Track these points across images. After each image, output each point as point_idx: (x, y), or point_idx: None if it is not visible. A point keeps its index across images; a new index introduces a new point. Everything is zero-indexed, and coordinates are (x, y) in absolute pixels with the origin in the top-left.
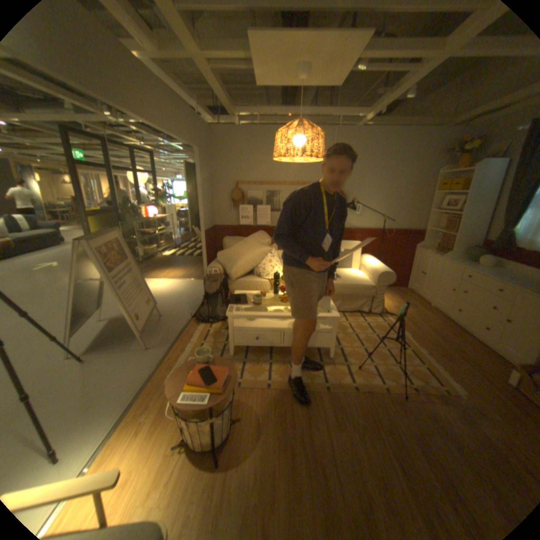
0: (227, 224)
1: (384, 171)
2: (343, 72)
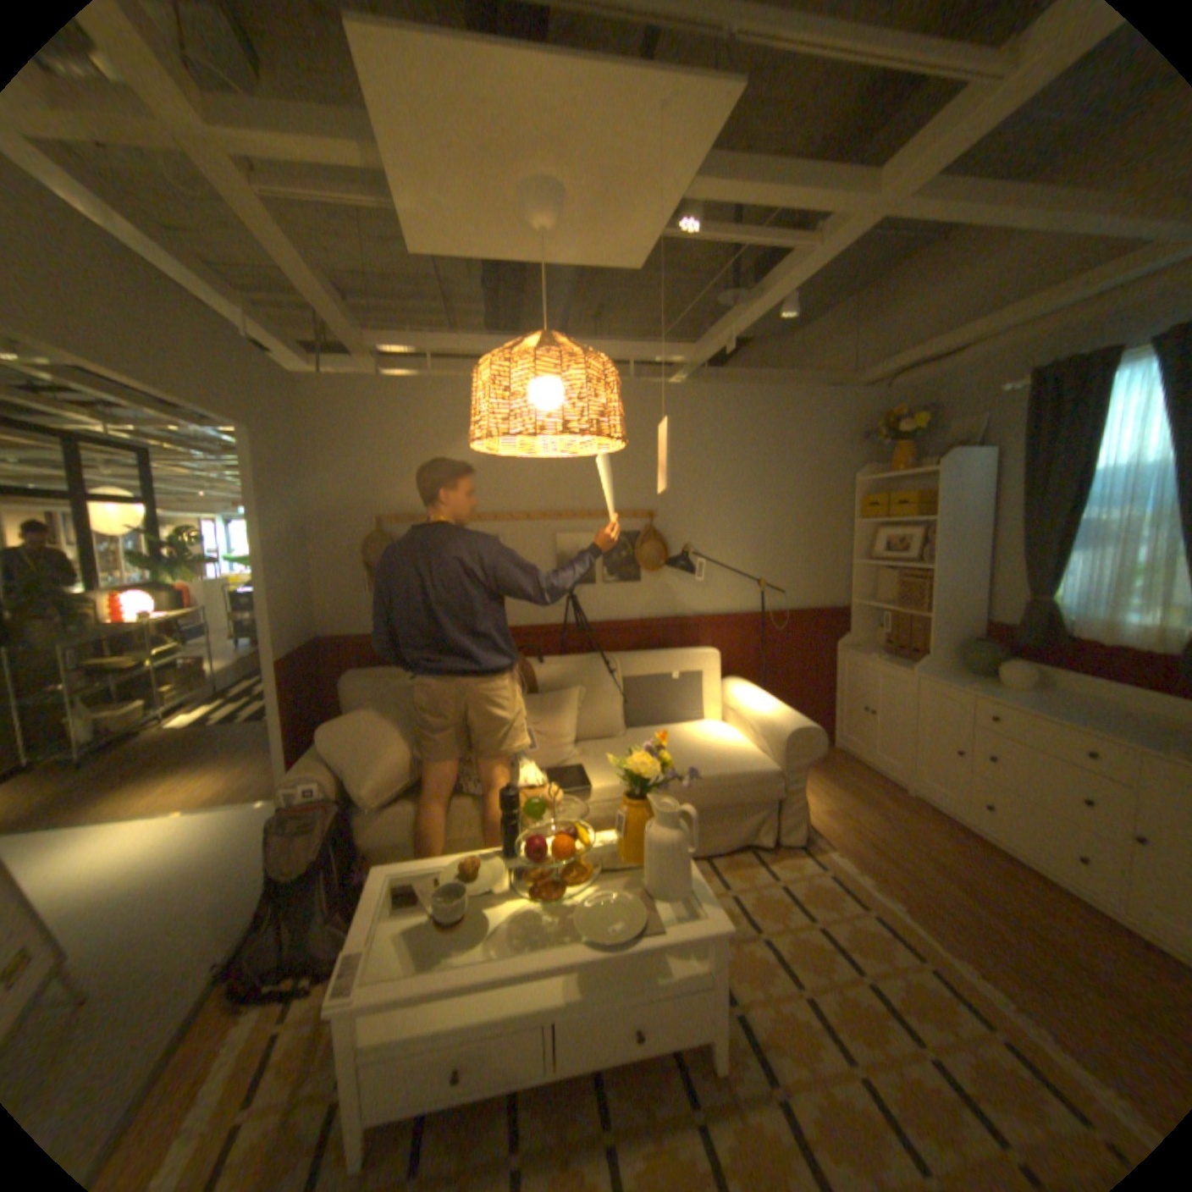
0: (356, 631)
1: (744, 480)
2: (645, 235)
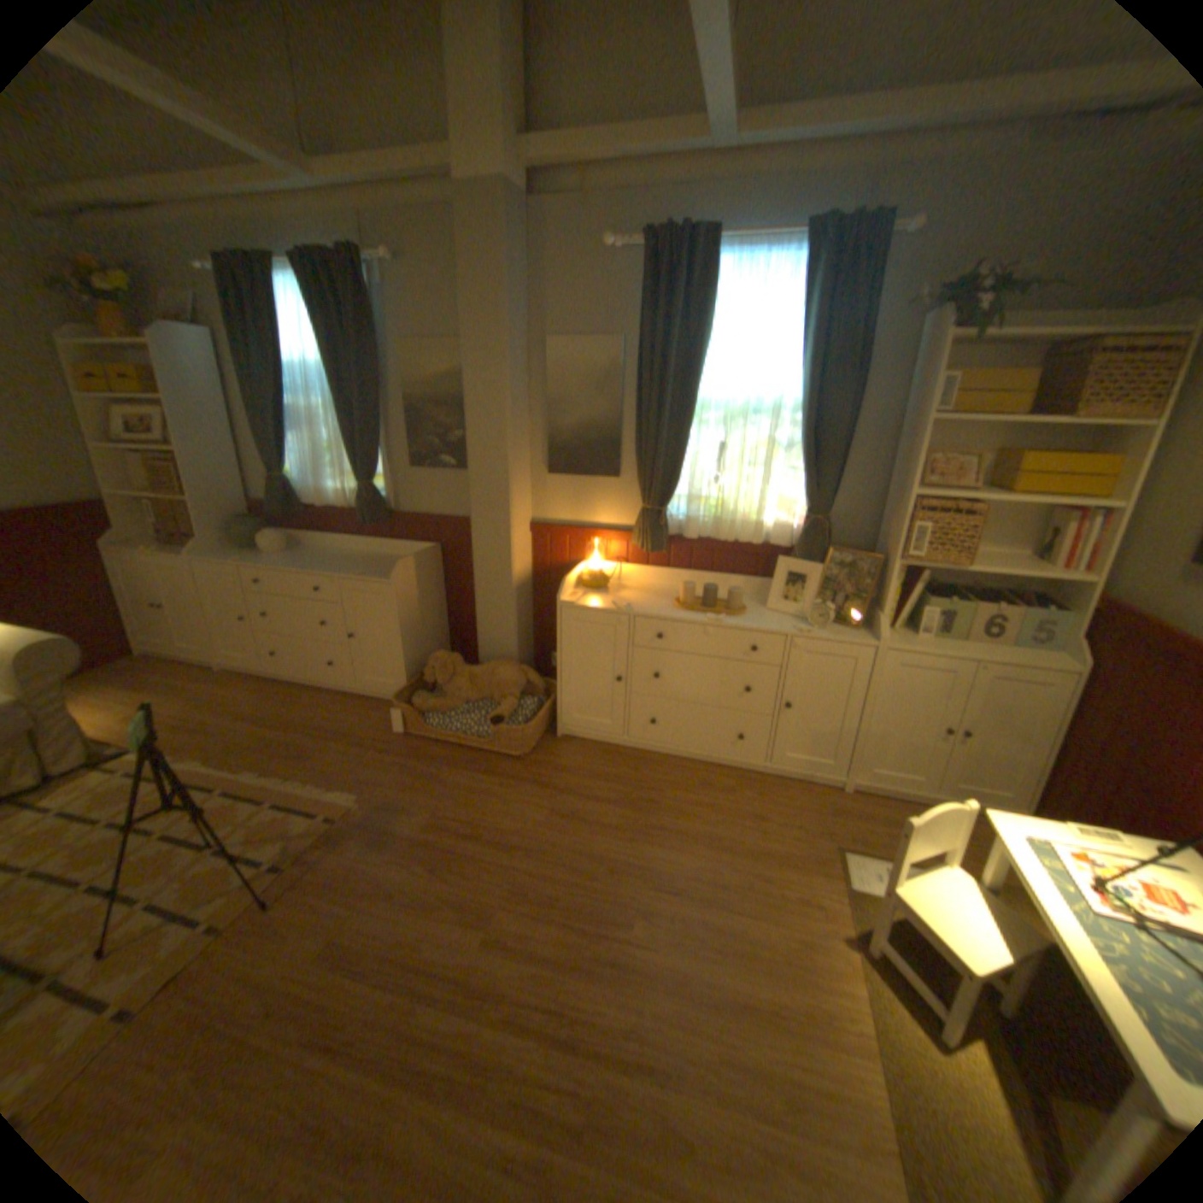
0: None
1: None
2: None
